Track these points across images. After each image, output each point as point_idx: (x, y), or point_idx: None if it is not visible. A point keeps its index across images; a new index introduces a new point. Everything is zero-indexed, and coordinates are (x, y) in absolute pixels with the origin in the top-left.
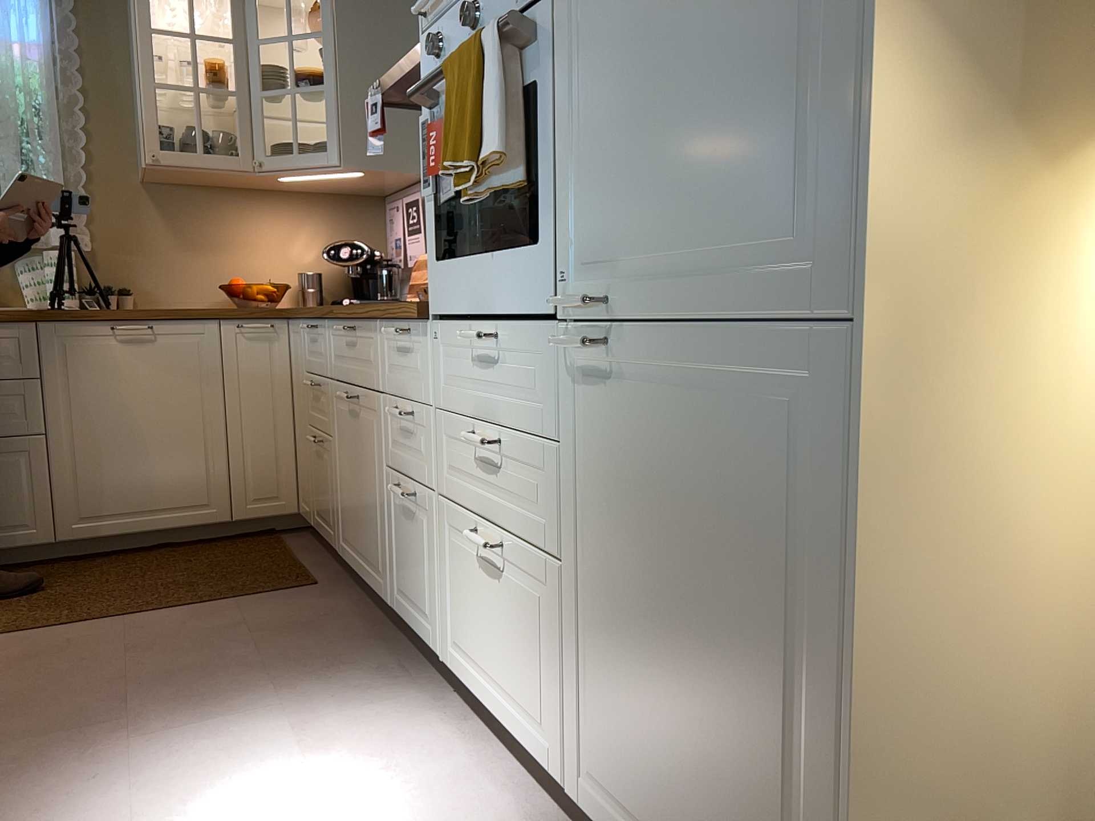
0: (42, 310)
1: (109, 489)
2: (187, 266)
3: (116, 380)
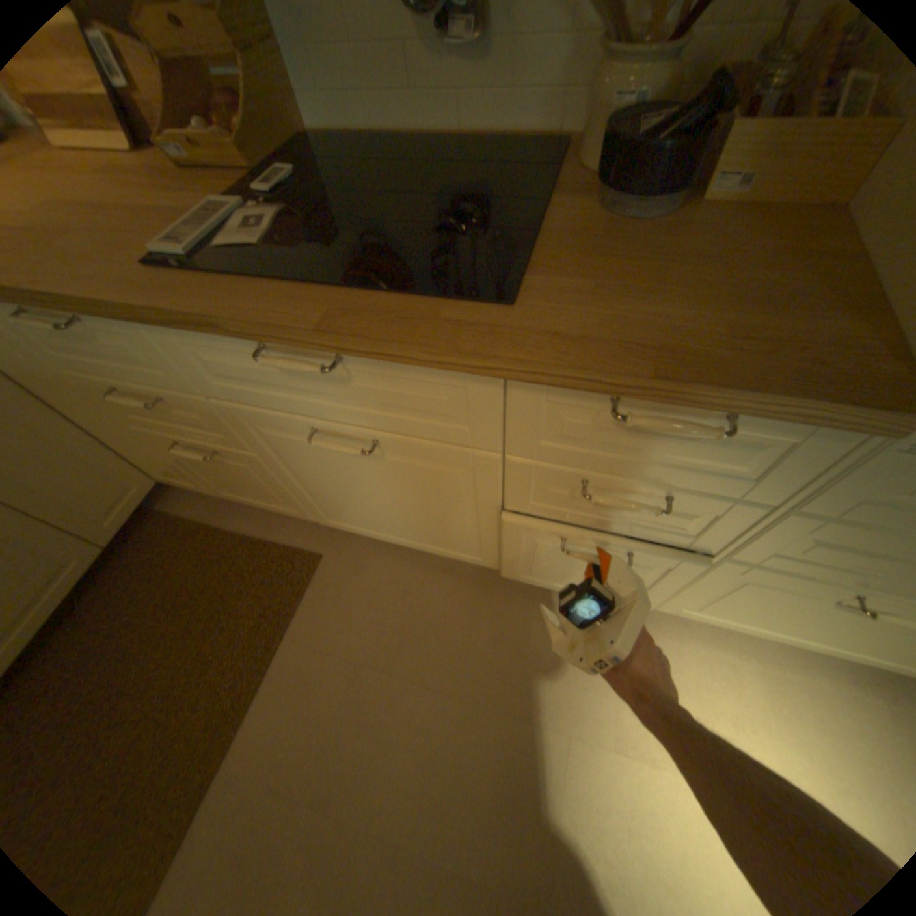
0: None
1: None
2: None
3: None
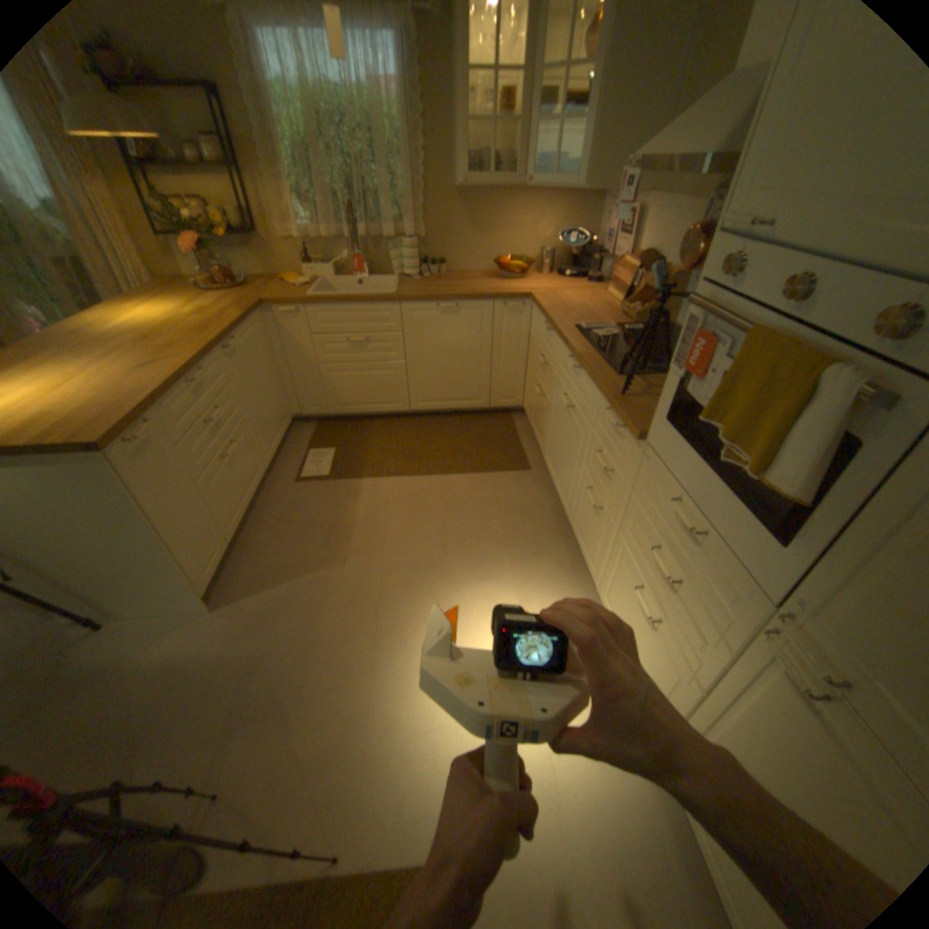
0: (402, 294)
1: (433, 389)
2: (476, 243)
3: (438, 335)
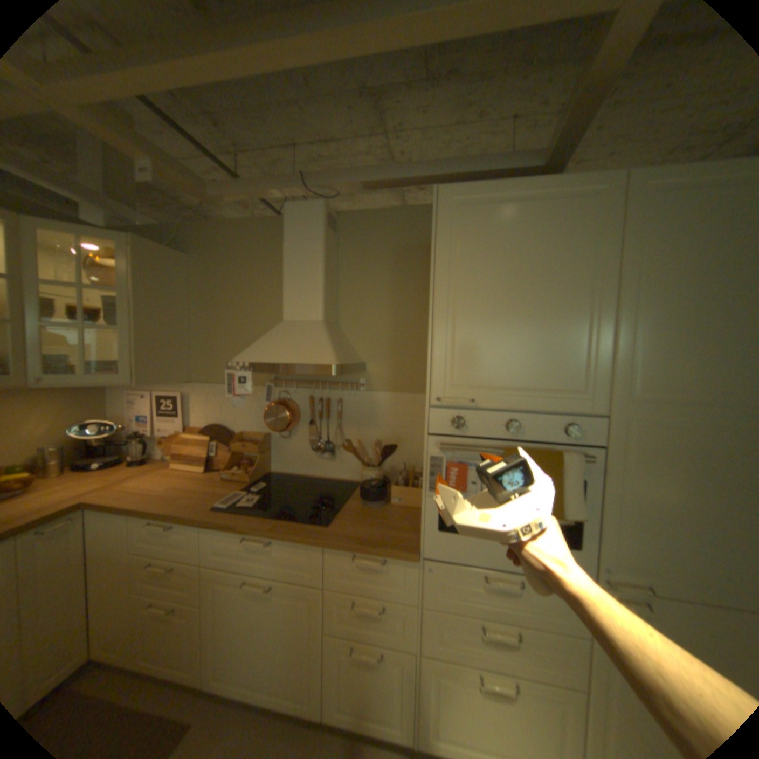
0: None
1: None
2: None
3: None
